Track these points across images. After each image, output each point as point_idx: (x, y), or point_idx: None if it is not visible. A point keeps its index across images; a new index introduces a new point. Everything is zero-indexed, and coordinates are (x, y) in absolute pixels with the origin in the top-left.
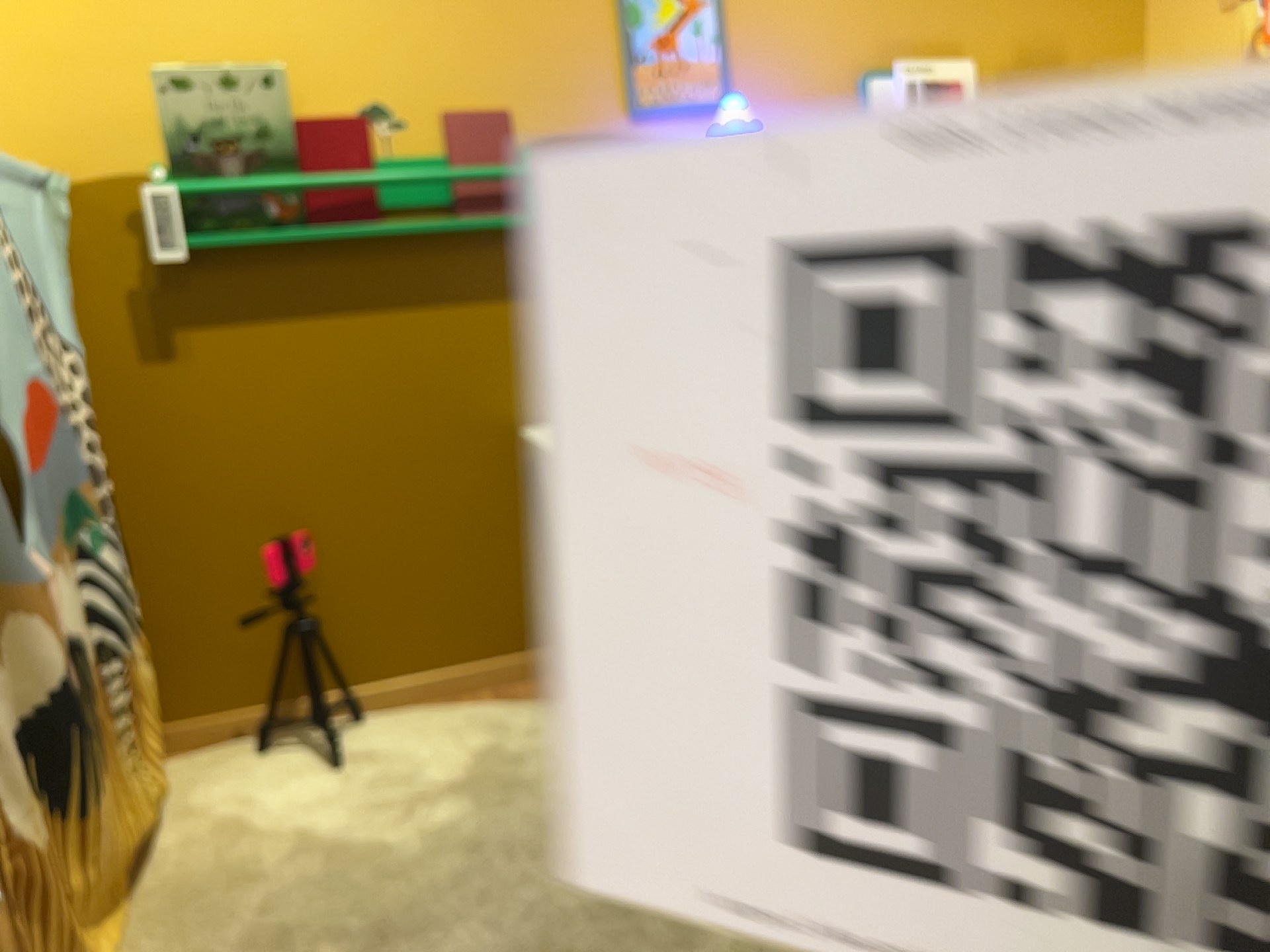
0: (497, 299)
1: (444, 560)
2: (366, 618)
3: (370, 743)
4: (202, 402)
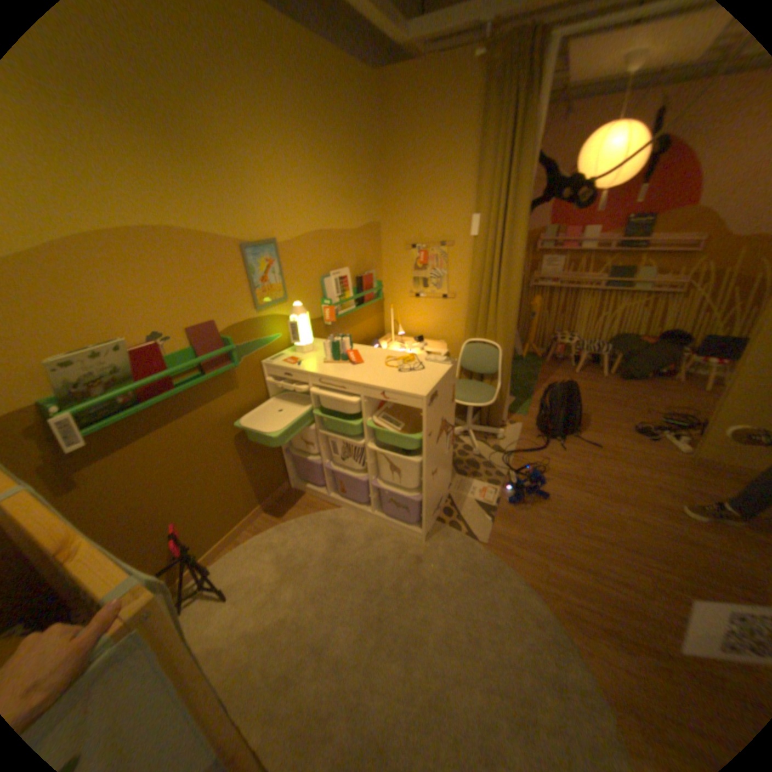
0: (220, 397)
1: (219, 499)
2: (195, 537)
3: (225, 582)
4: (97, 500)
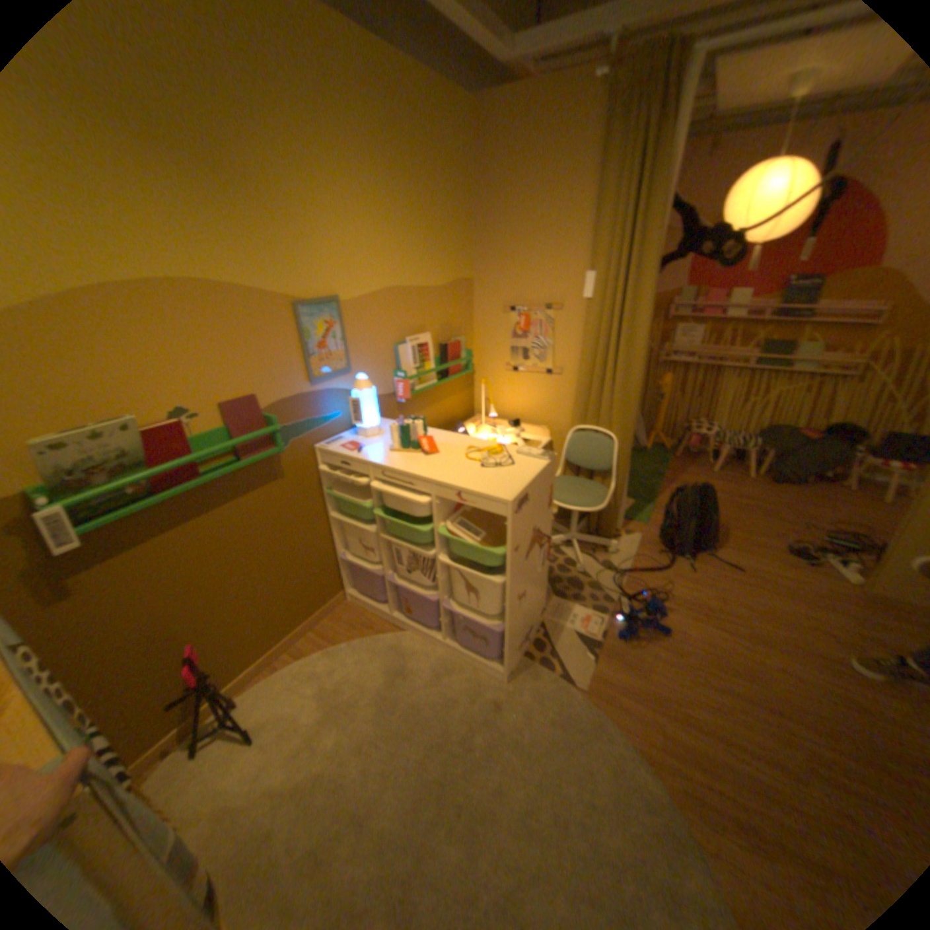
0: (260, 487)
1: (254, 613)
2: (221, 659)
3: (254, 718)
4: (96, 611)
